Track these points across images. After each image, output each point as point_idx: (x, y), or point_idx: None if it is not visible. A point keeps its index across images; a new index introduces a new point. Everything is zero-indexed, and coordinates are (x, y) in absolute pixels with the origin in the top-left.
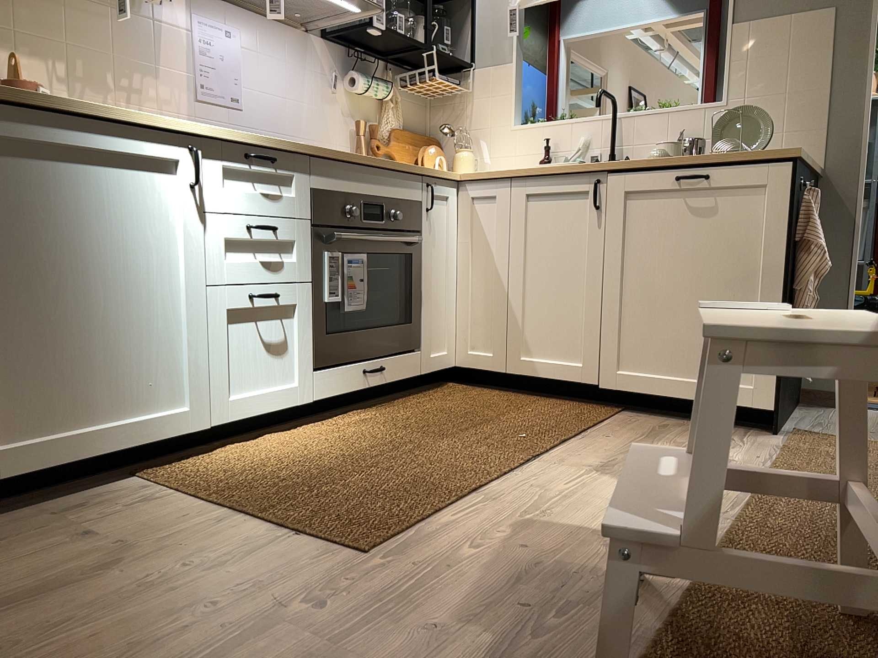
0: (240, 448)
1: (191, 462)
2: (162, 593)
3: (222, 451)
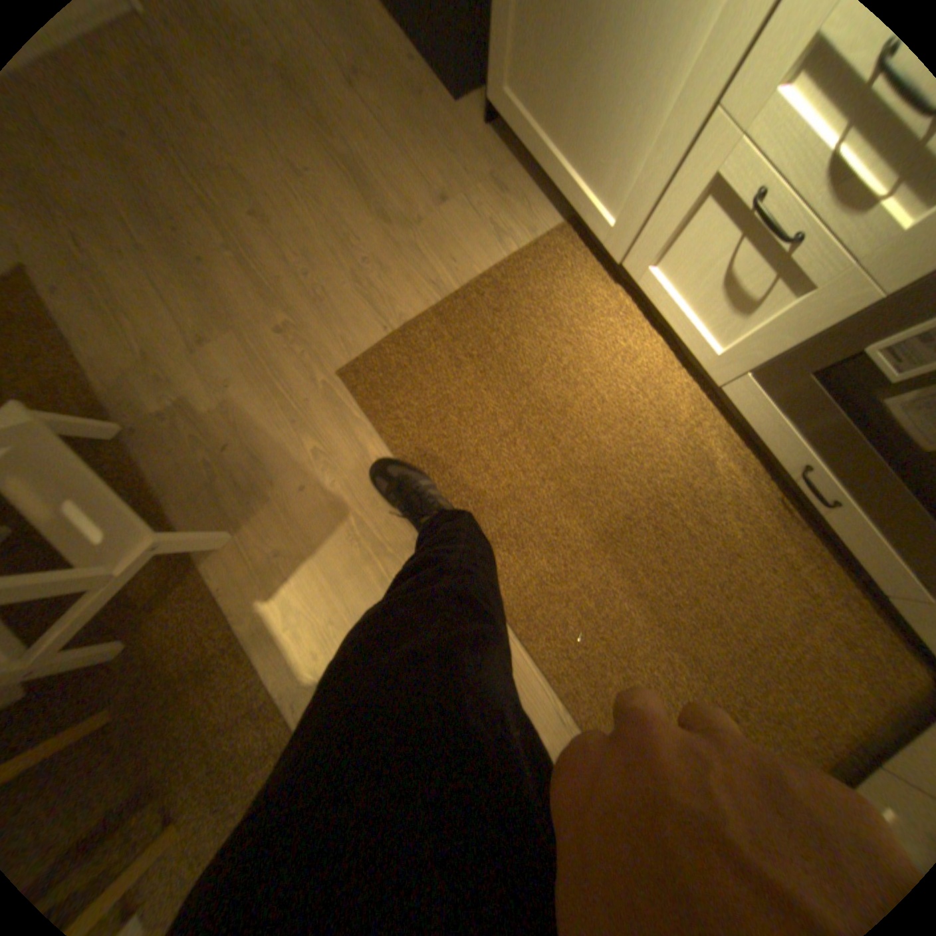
0: (625, 306)
1: (594, 260)
2: (334, 244)
3: (620, 290)
